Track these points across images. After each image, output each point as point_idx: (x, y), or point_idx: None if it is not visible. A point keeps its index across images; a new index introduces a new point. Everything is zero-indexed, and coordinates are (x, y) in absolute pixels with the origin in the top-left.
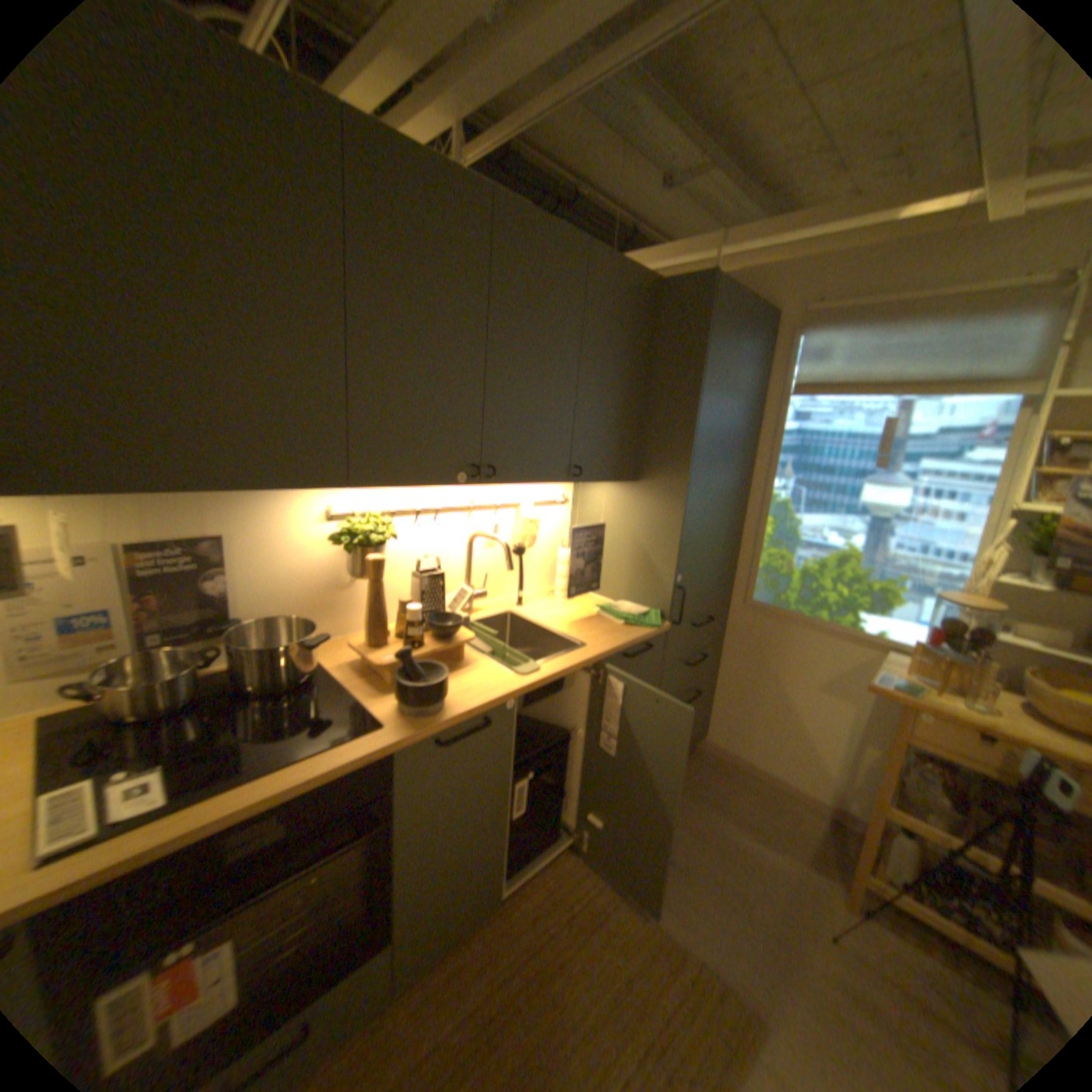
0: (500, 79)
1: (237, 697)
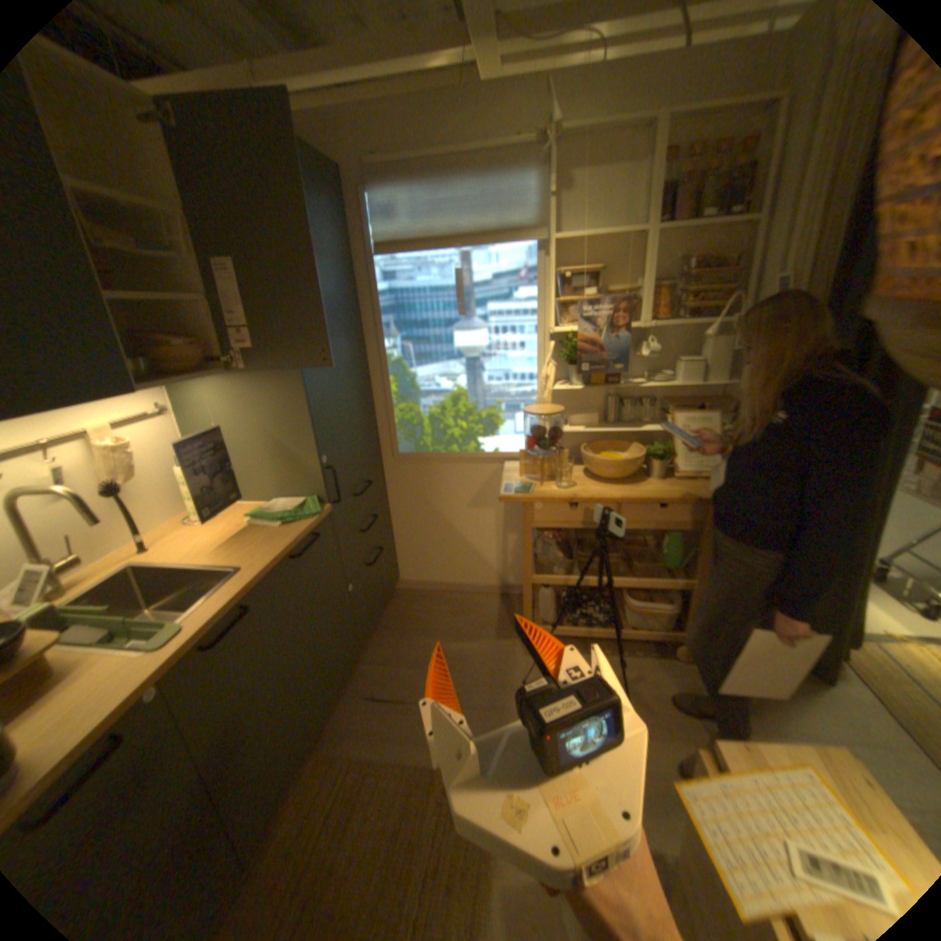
0: None
1: None
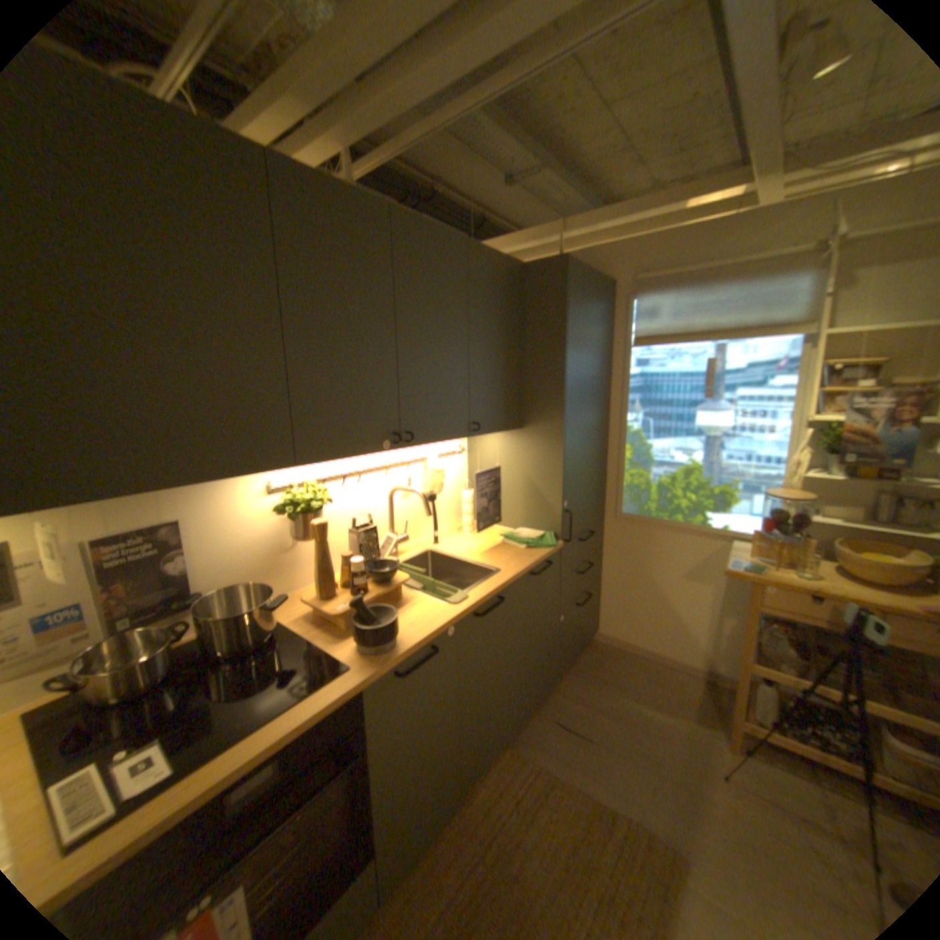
0: (382, 115)
1: (210, 662)
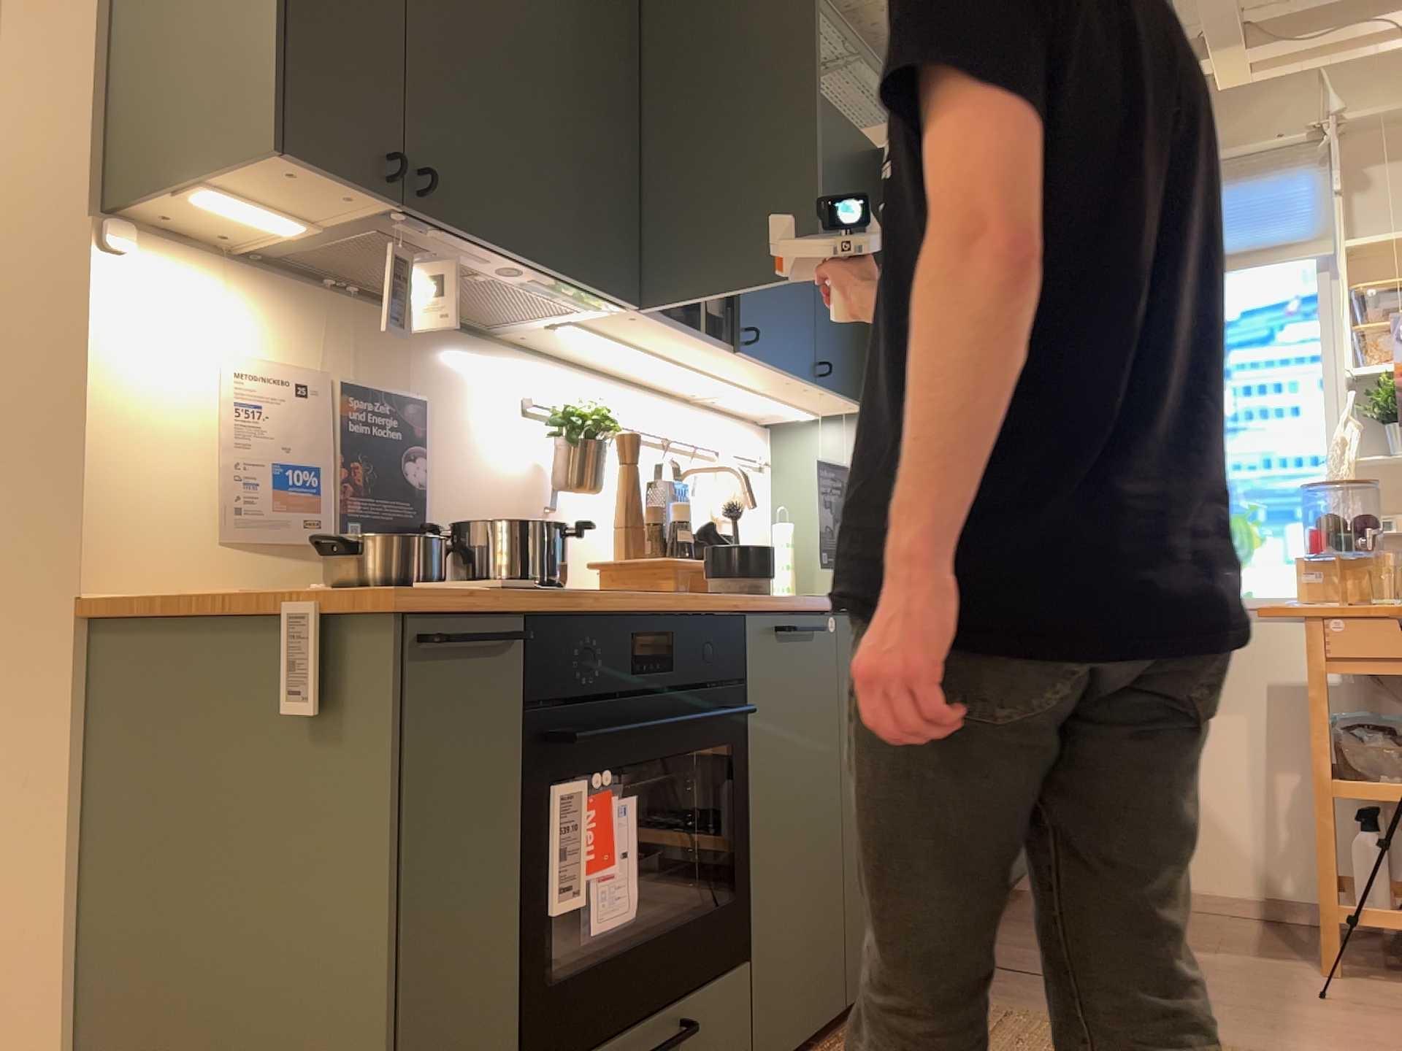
0: None
1: None
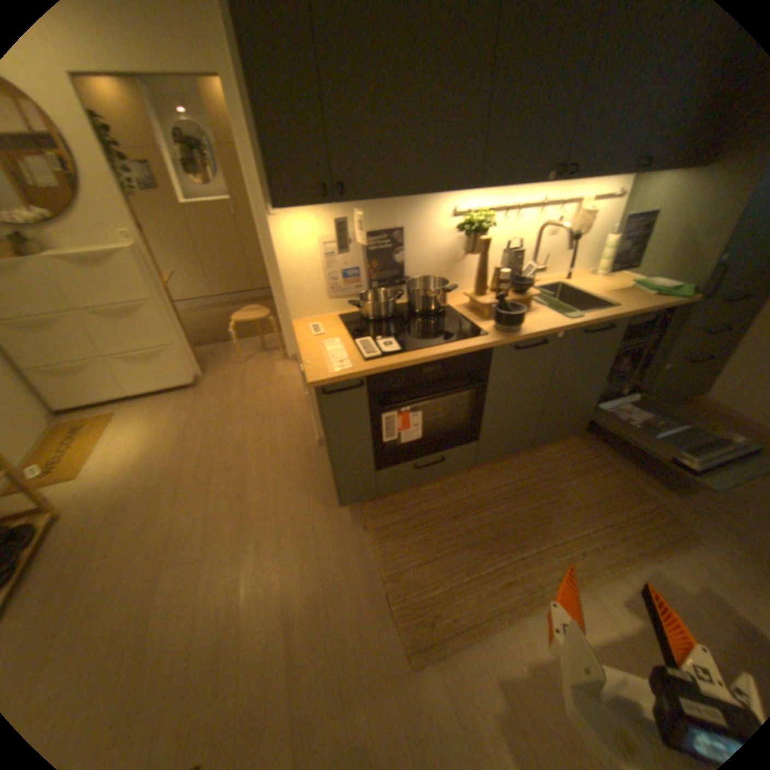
0: None
1: (412, 315)
